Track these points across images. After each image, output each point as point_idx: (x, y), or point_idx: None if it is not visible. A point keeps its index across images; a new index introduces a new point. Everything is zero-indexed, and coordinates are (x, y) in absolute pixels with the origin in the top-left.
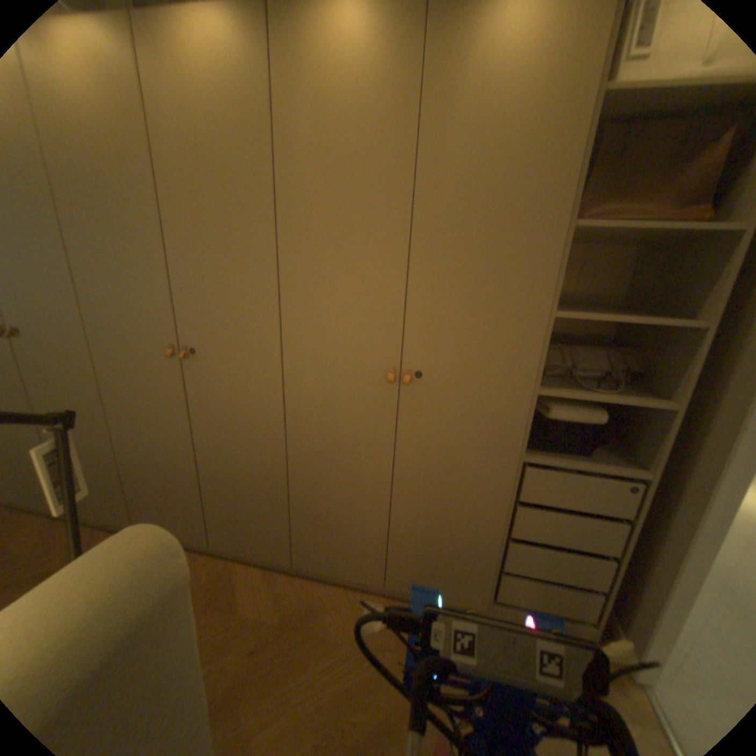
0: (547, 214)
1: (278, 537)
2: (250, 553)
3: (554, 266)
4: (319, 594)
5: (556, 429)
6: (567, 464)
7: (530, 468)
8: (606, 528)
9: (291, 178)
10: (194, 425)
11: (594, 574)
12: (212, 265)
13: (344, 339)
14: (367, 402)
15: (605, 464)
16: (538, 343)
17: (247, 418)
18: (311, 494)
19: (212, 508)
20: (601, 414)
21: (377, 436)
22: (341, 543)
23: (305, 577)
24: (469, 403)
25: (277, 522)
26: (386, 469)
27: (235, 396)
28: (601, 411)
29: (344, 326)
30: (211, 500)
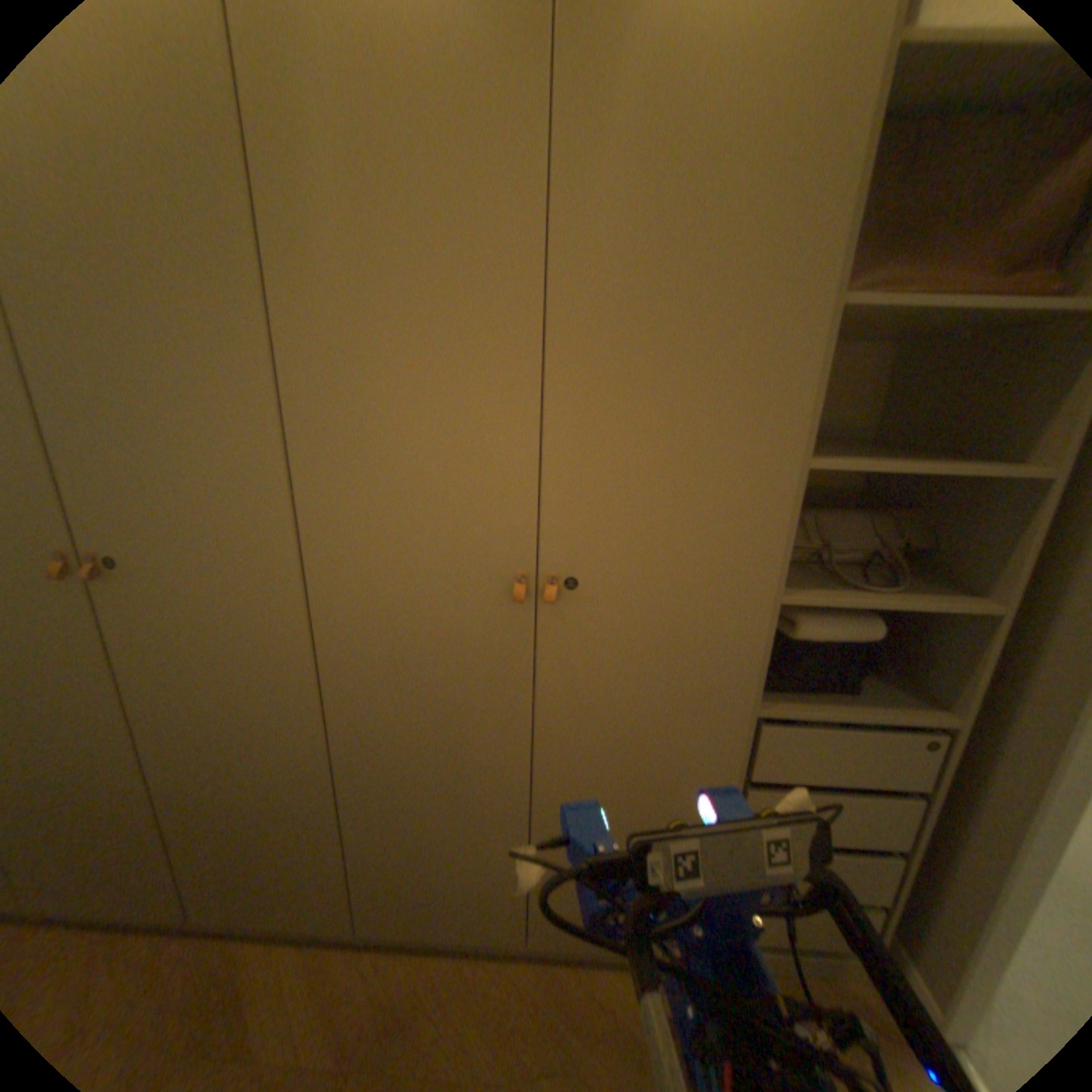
0: (802, 279)
1: (325, 890)
2: (272, 923)
3: (814, 376)
4: (410, 978)
5: (809, 657)
6: (829, 715)
7: (770, 727)
8: (892, 810)
9: (289, 198)
10: (131, 703)
11: (873, 883)
12: (130, 384)
13: (426, 524)
14: (477, 638)
15: (885, 706)
16: (786, 515)
17: (241, 683)
18: (381, 809)
19: (187, 852)
20: (877, 625)
21: (500, 698)
22: (444, 885)
23: (382, 948)
24: (666, 627)
25: (320, 863)
26: (521, 753)
27: (212, 644)
28: (877, 620)
29: (425, 500)
30: (183, 838)
